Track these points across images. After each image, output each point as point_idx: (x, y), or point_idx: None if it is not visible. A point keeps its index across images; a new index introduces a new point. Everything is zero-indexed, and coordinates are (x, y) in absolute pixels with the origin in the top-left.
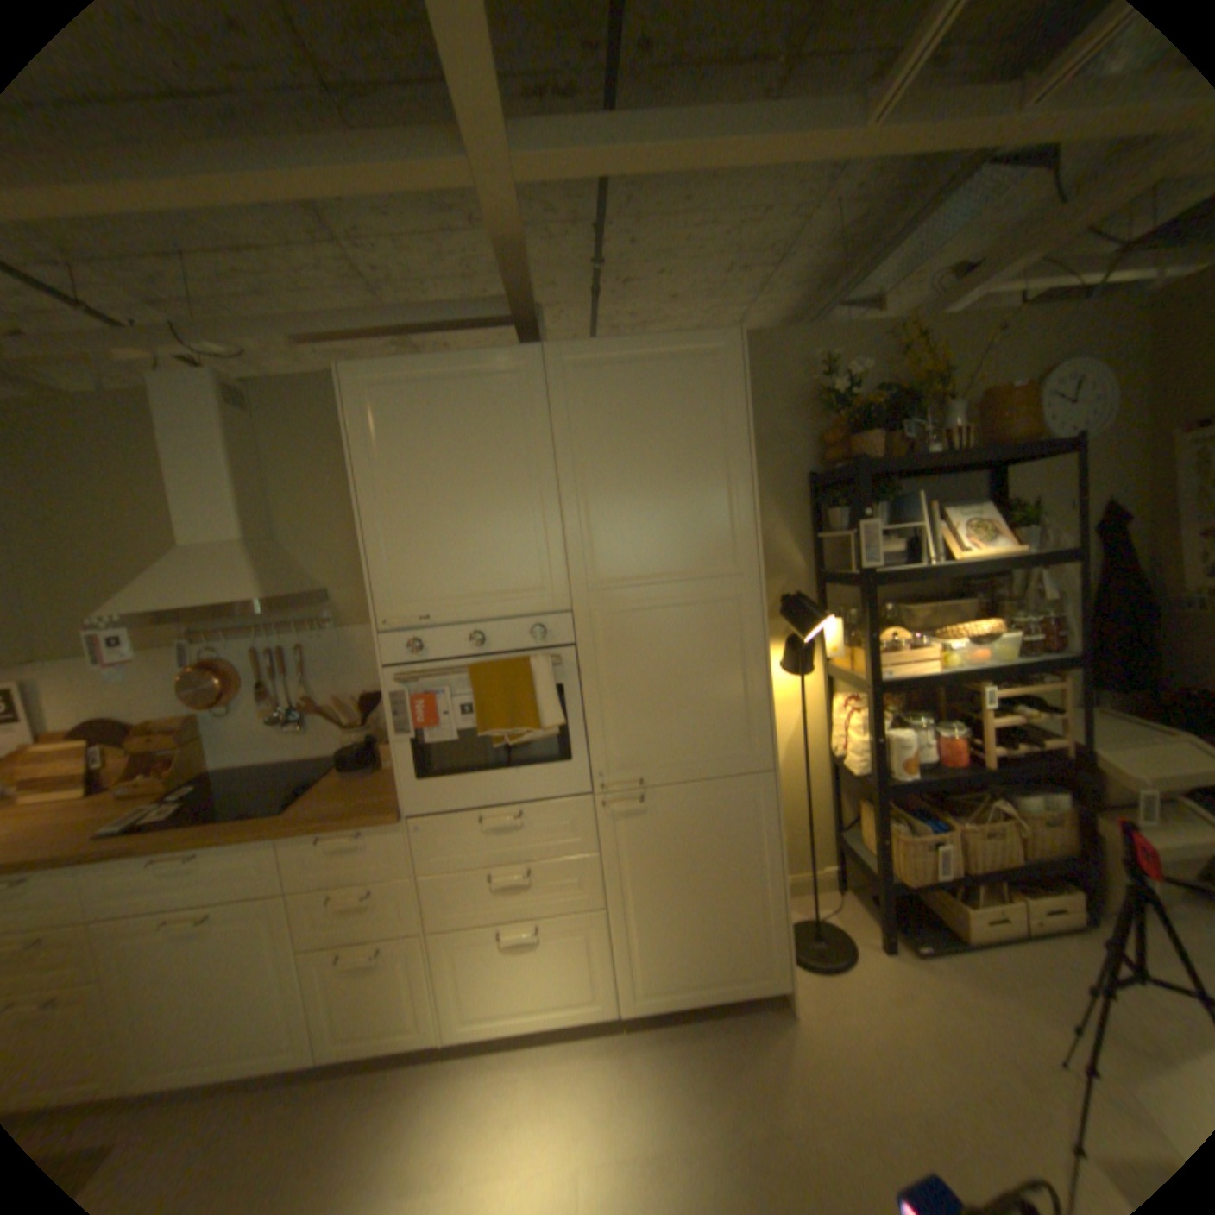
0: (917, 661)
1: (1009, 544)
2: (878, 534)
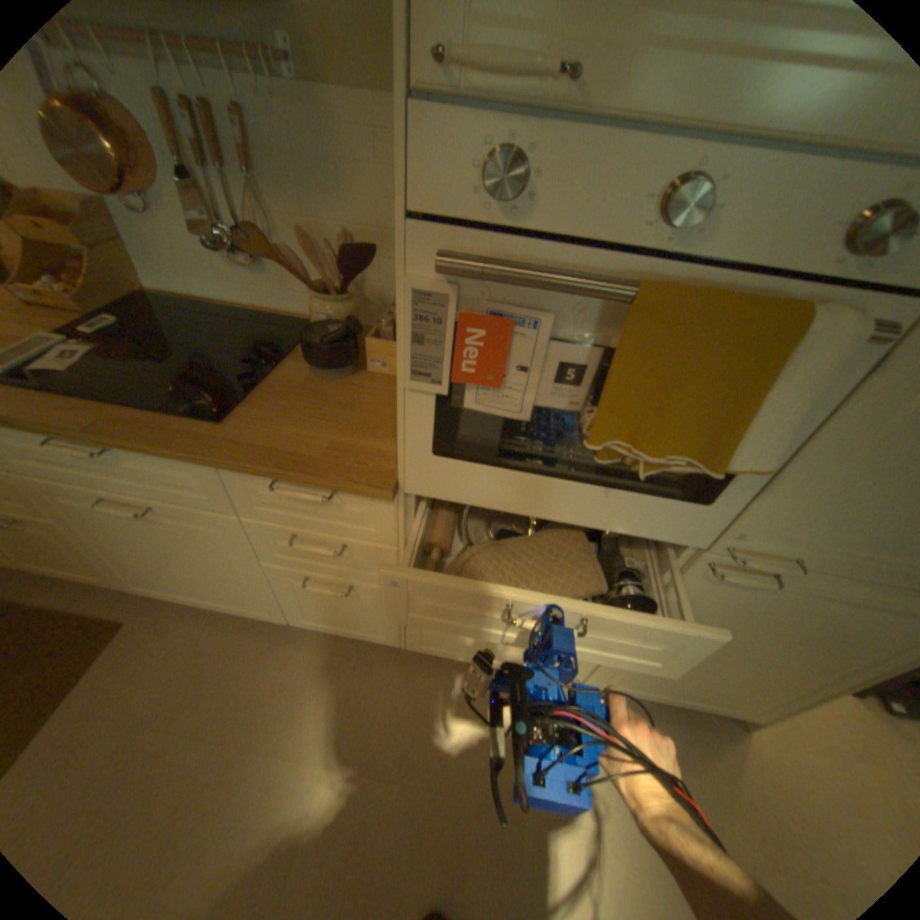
0: None
1: None
2: None
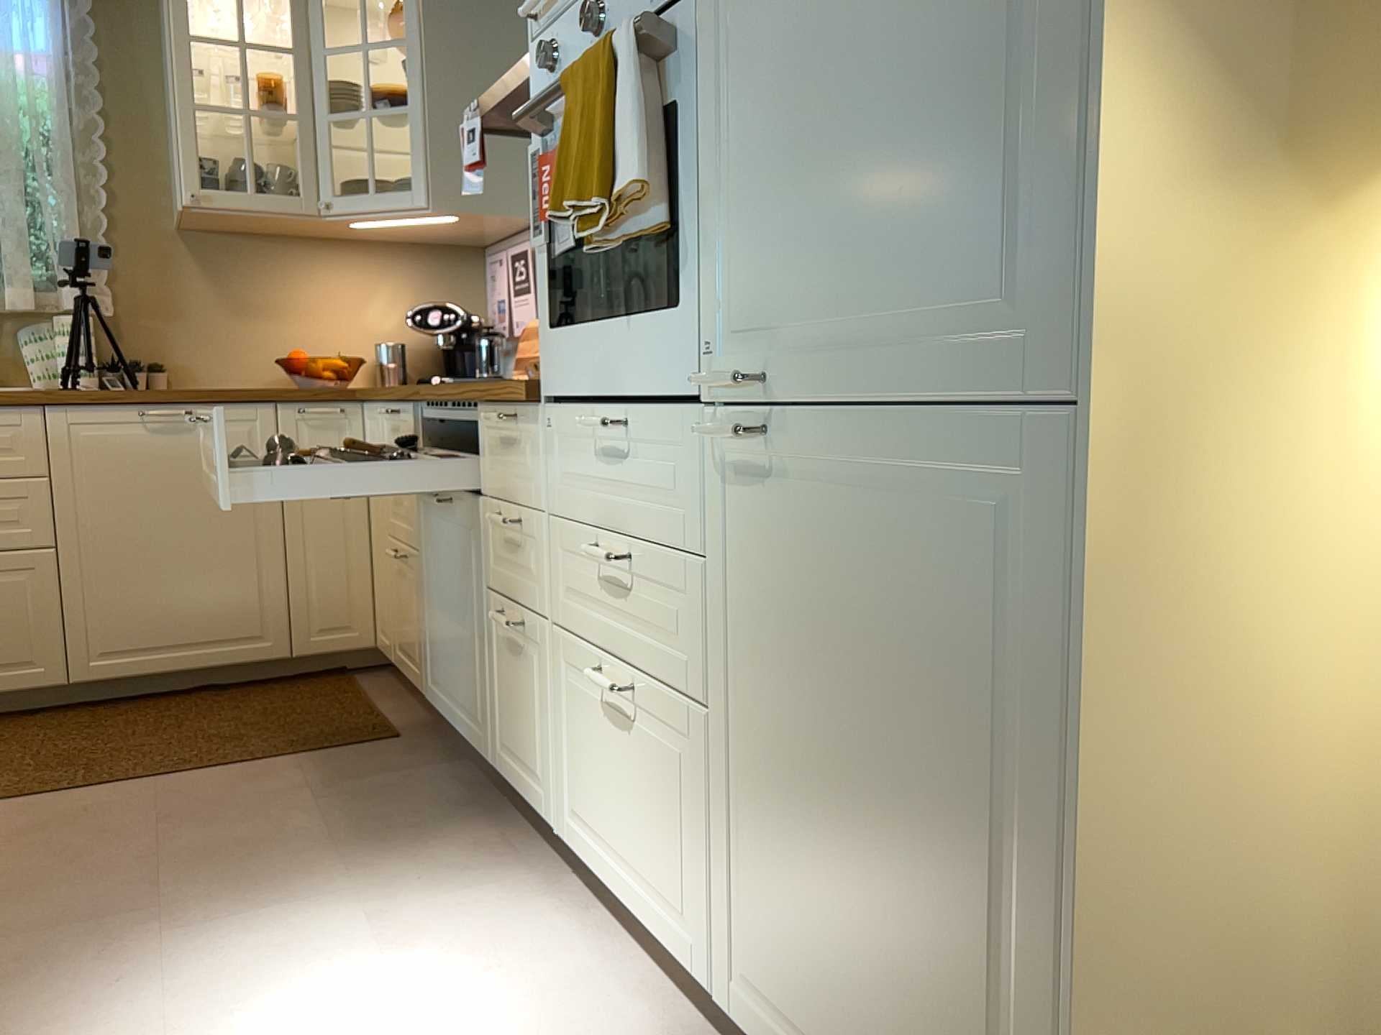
0: None
1: None
2: None
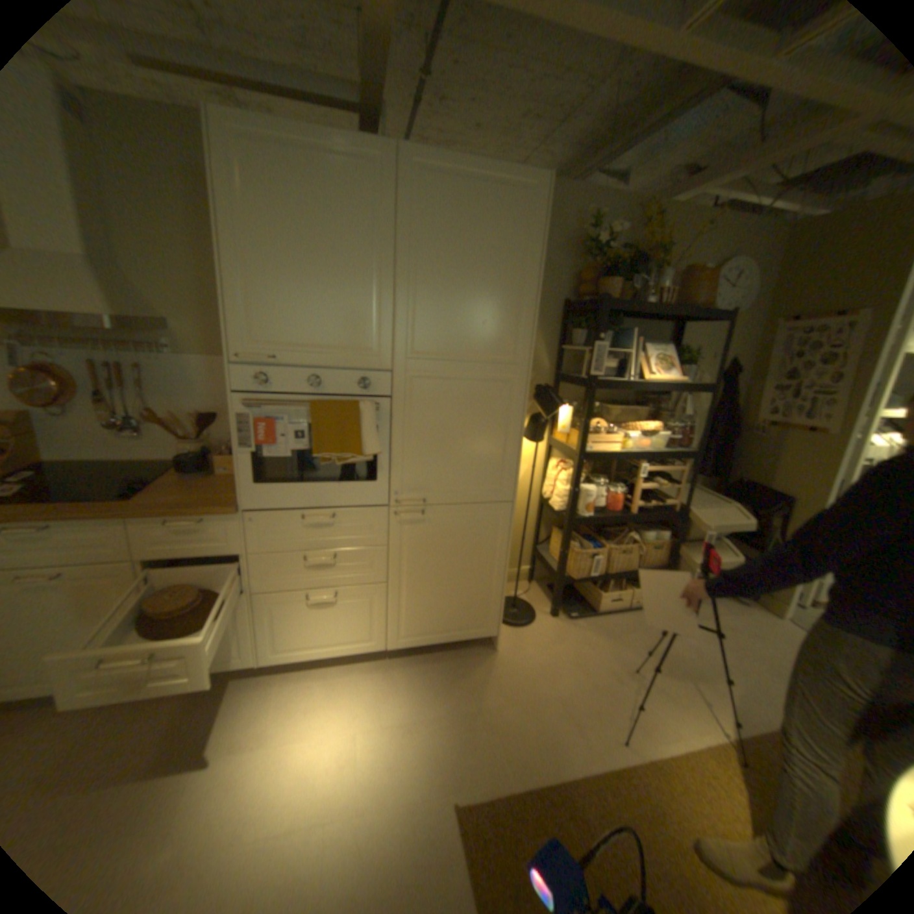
0: (608, 443)
1: (677, 375)
2: (603, 353)
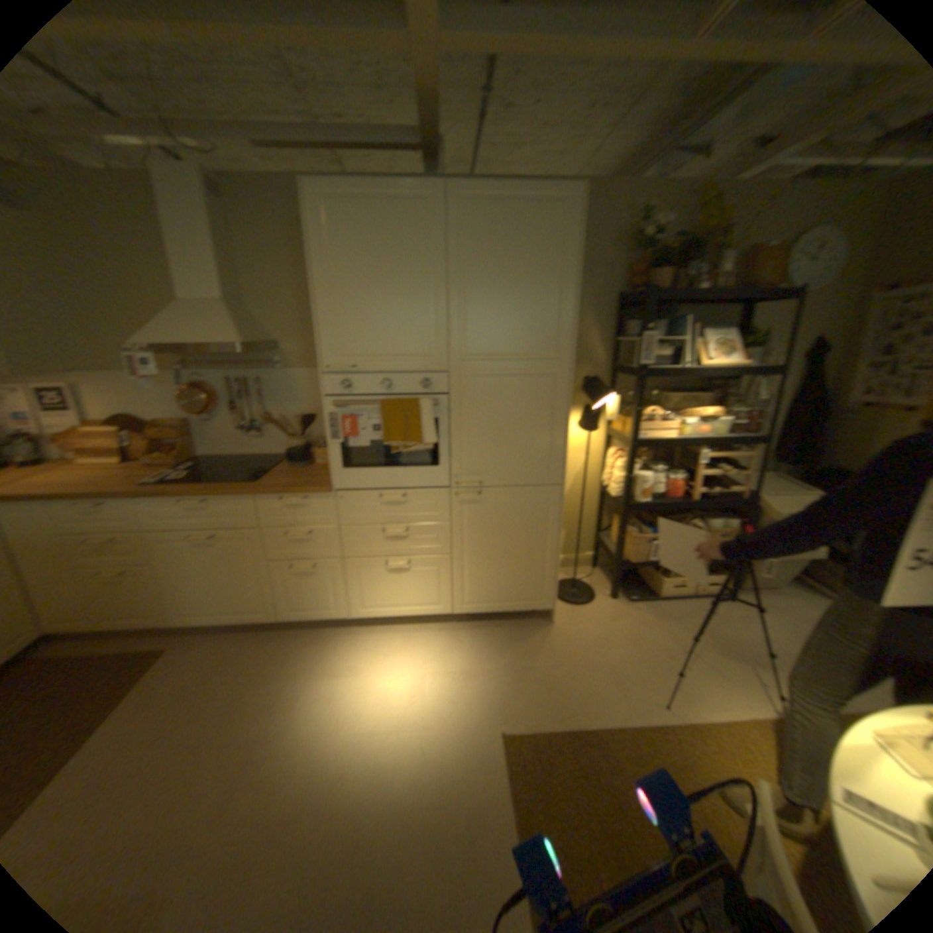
0: (665, 429)
1: (740, 358)
2: (657, 342)
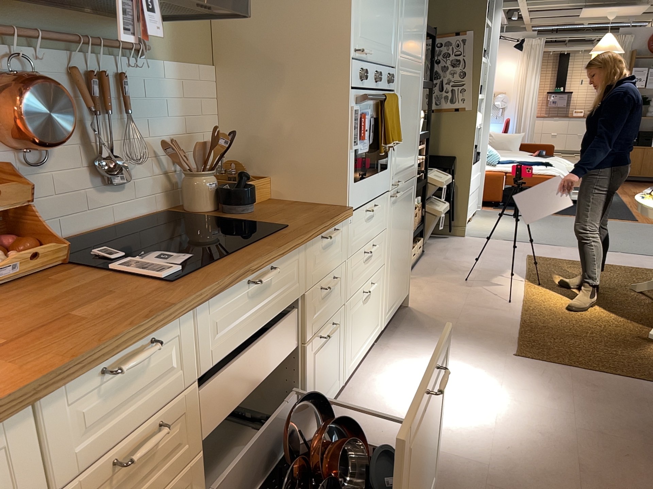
0: None
1: None
2: None
